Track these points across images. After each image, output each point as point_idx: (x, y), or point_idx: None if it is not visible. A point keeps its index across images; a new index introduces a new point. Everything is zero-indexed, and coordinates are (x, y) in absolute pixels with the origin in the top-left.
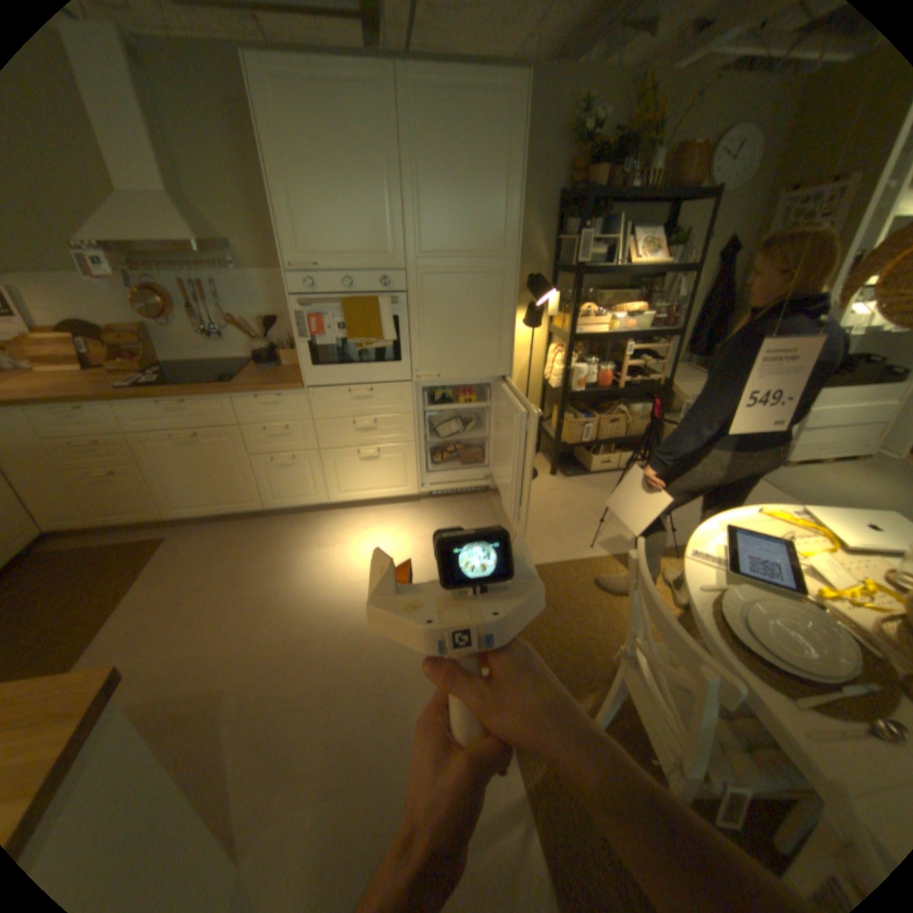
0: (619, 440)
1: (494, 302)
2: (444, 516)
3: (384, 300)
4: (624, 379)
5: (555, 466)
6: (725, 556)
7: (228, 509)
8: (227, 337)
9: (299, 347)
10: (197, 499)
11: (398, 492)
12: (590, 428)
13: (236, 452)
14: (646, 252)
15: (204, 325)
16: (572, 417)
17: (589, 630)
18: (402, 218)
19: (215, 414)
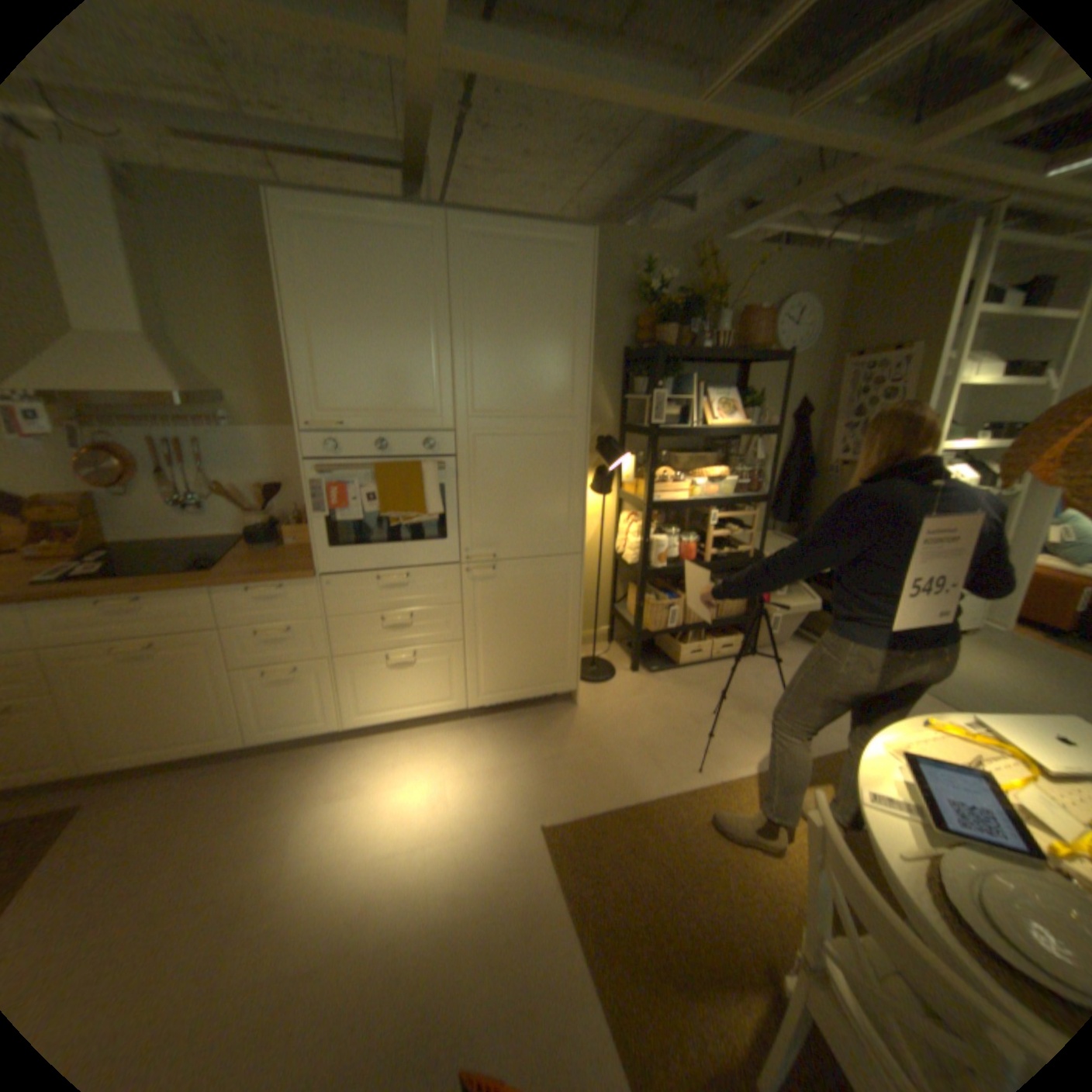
0: (709, 624)
1: (560, 468)
2: (502, 740)
3: (426, 466)
4: (709, 552)
5: (636, 661)
6: (910, 798)
7: (188, 754)
8: (208, 511)
9: (312, 525)
10: (140, 743)
11: (438, 710)
12: (675, 611)
13: (208, 670)
14: (720, 413)
15: (176, 495)
16: (653, 598)
17: (721, 904)
18: (451, 374)
19: (182, 618)
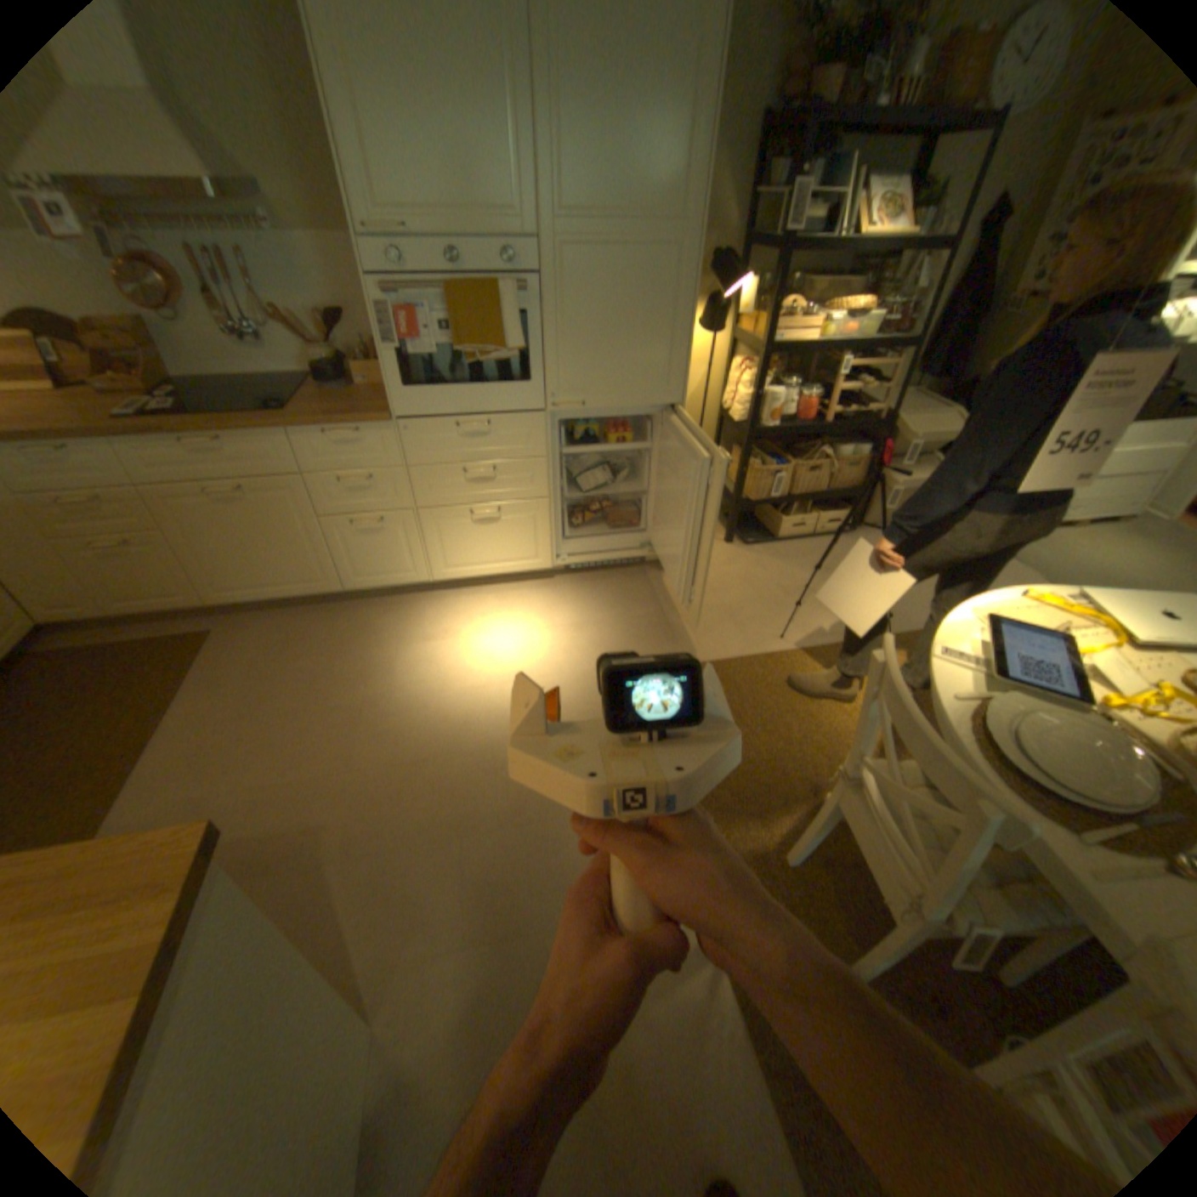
0: (818, 495)
1: (665, 292)
2: (588, 598)
3: (506, 285)
4: (833, 410)
5: (731, 531)
6: (982, 654)
7: (294, 591)
8: (268, 341)
9: (383, 358)
10: (250, 578)
11: (525, 566)
12: (782, 478)
13: (299, 513)
14: (882, 216)
15: (231, 320)
16: (759, 463)
17: (781, 741)
18: (534, 149)
19: (265, 458)
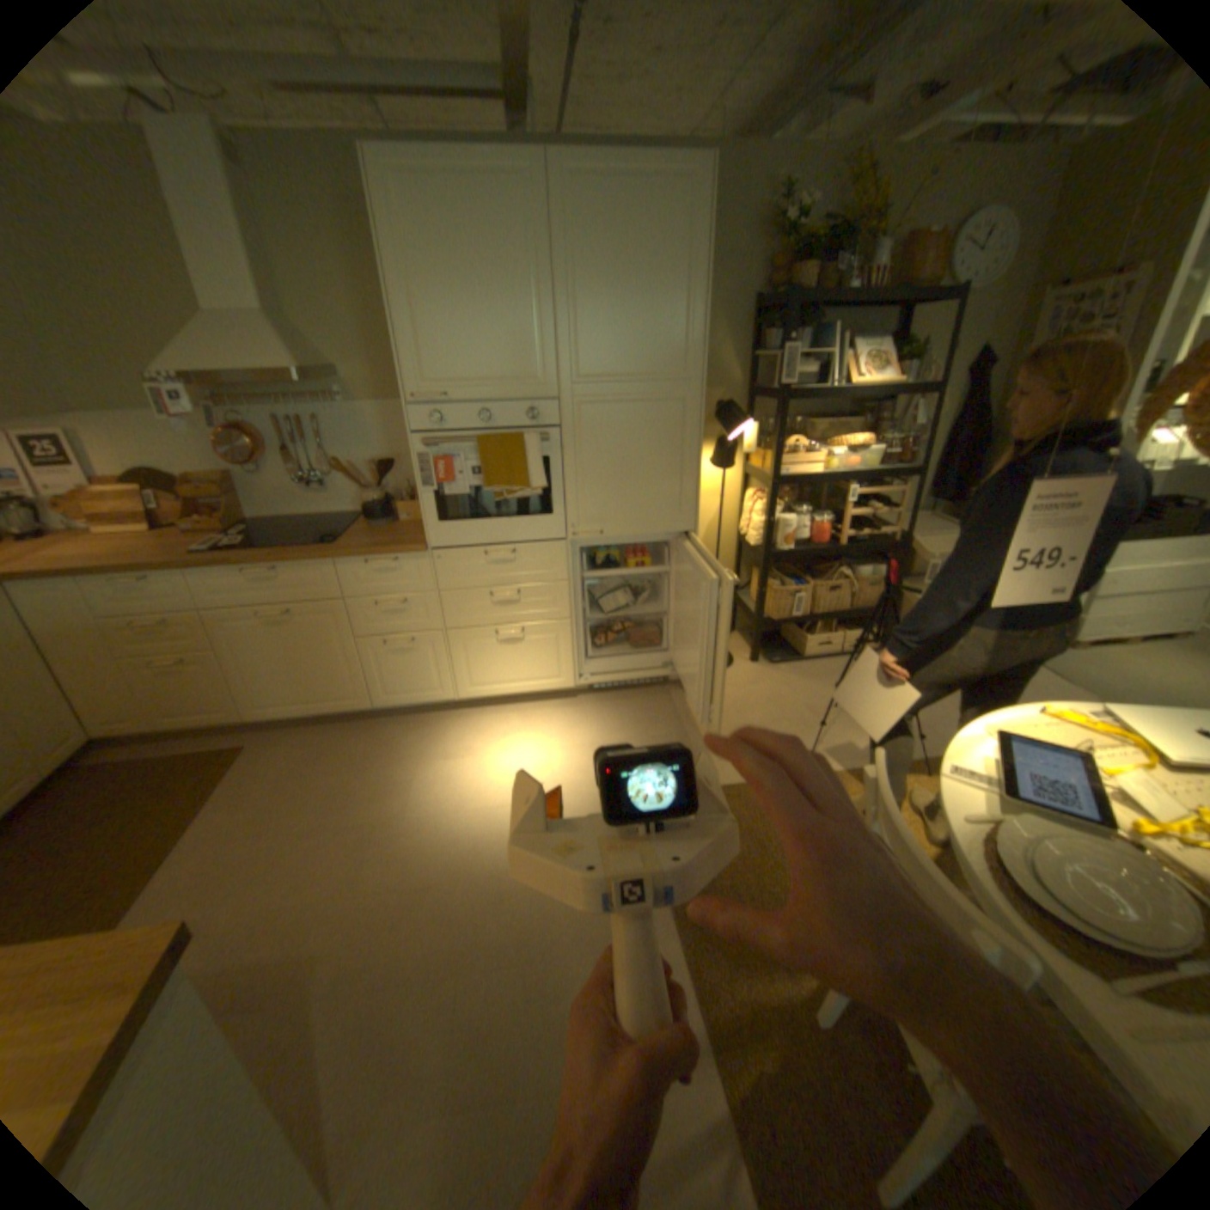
0: (841, 614)
1: (672, 437)
2: (609, 717)
3: (530, 437)
4: (847, 534)
5: (756, 650)
6: (997, 773)
7: (326, 709)
8: (330, 487)
9: (422, 499)
10: (287, 696)
11: (548, 685)
12: (802, 598)
13: (338, 634)
14: (870, 369)
15: (302, 471)
16: (778, 583)
17: None
18: (554, 335)
19: (313, 585)
